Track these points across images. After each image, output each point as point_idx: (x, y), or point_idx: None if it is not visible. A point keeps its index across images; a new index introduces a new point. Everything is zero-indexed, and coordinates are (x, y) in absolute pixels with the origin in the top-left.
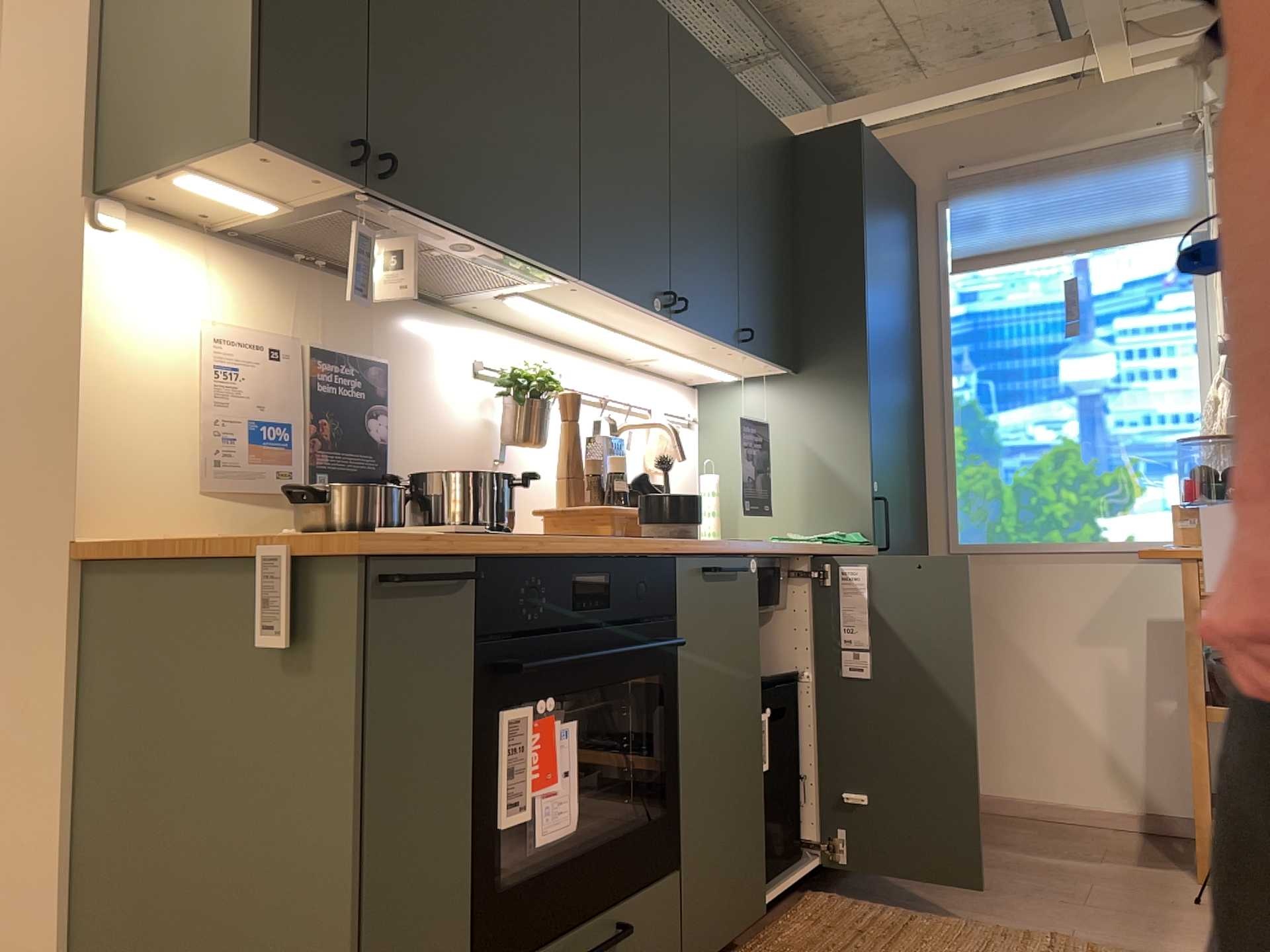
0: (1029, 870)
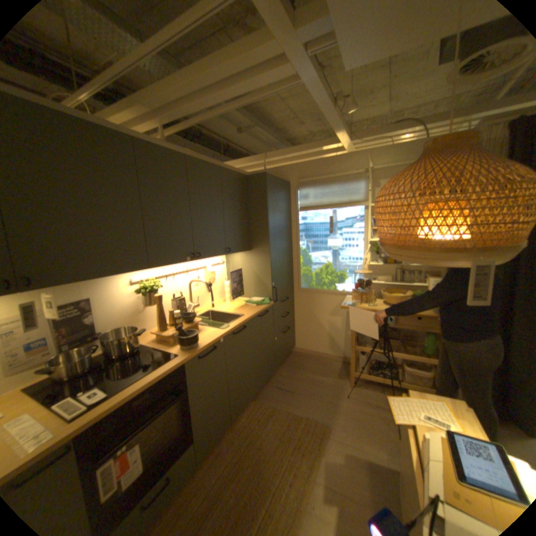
0: (309, 384)
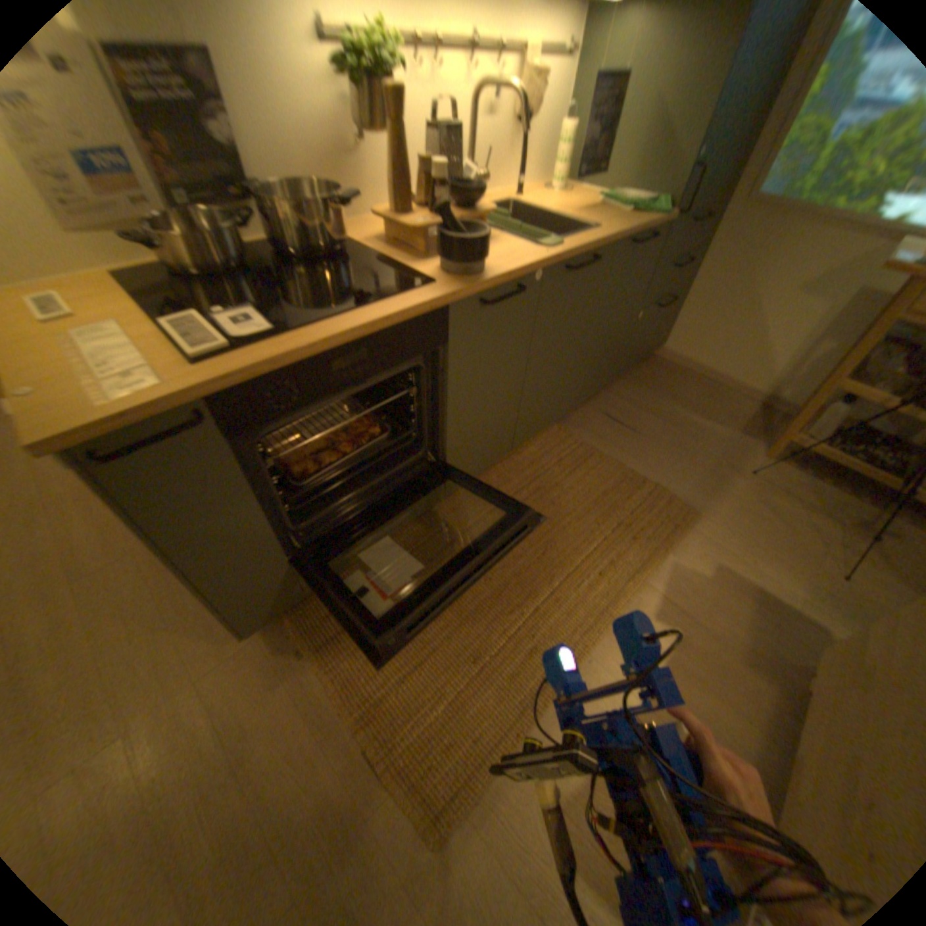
0: (675, 425)
